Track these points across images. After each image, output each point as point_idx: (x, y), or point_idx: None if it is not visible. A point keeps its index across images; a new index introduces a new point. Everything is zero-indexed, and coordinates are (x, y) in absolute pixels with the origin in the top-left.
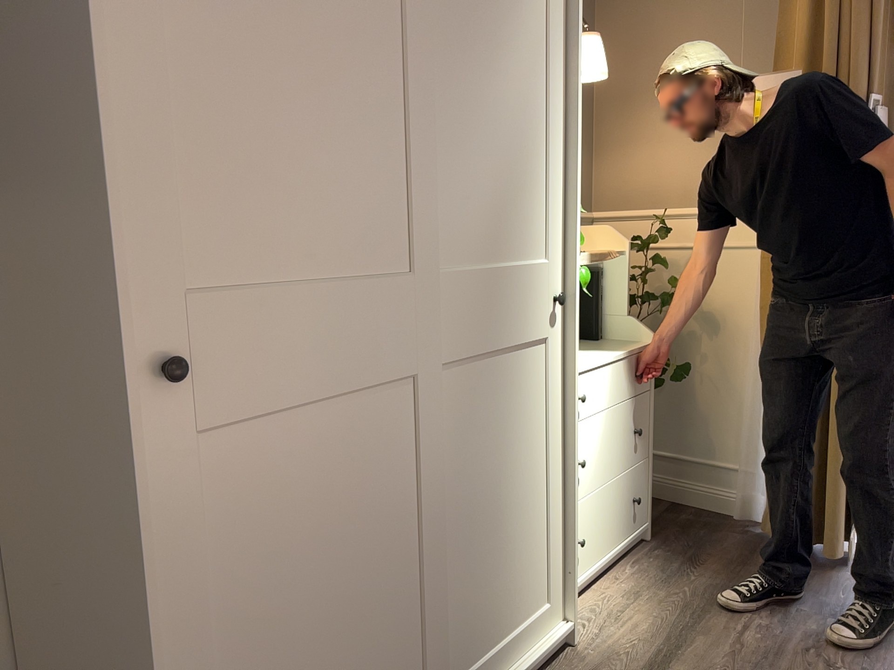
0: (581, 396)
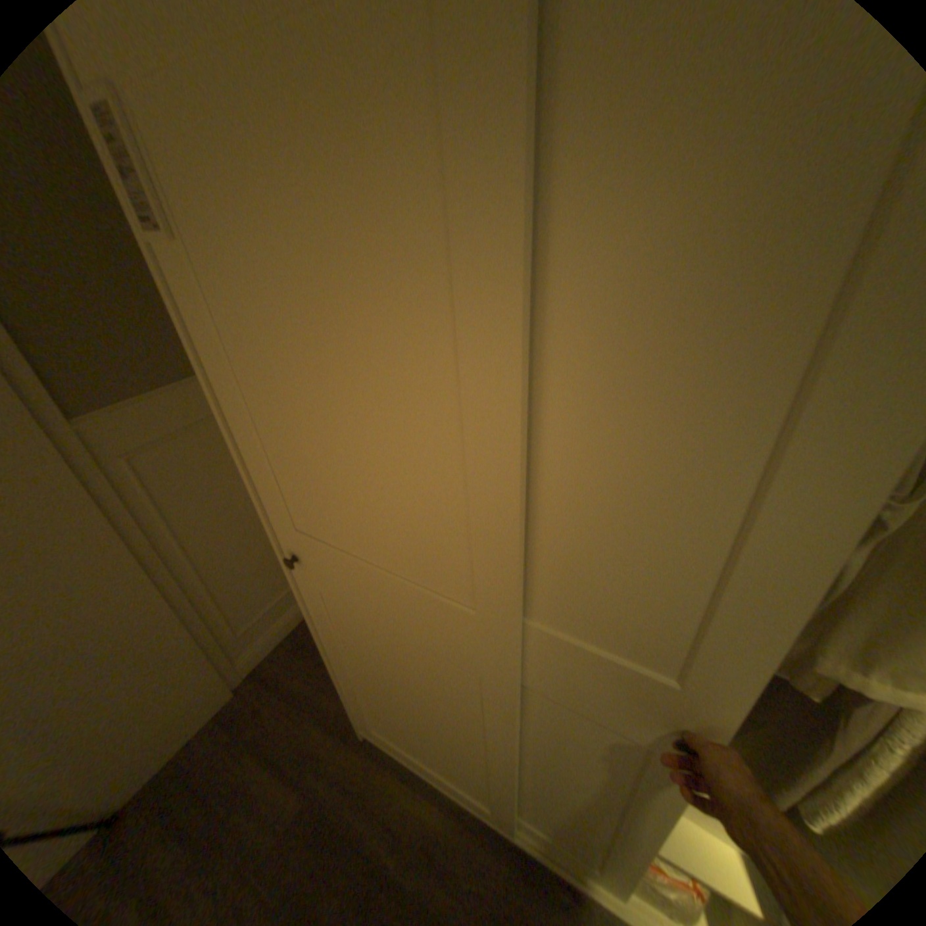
0: None
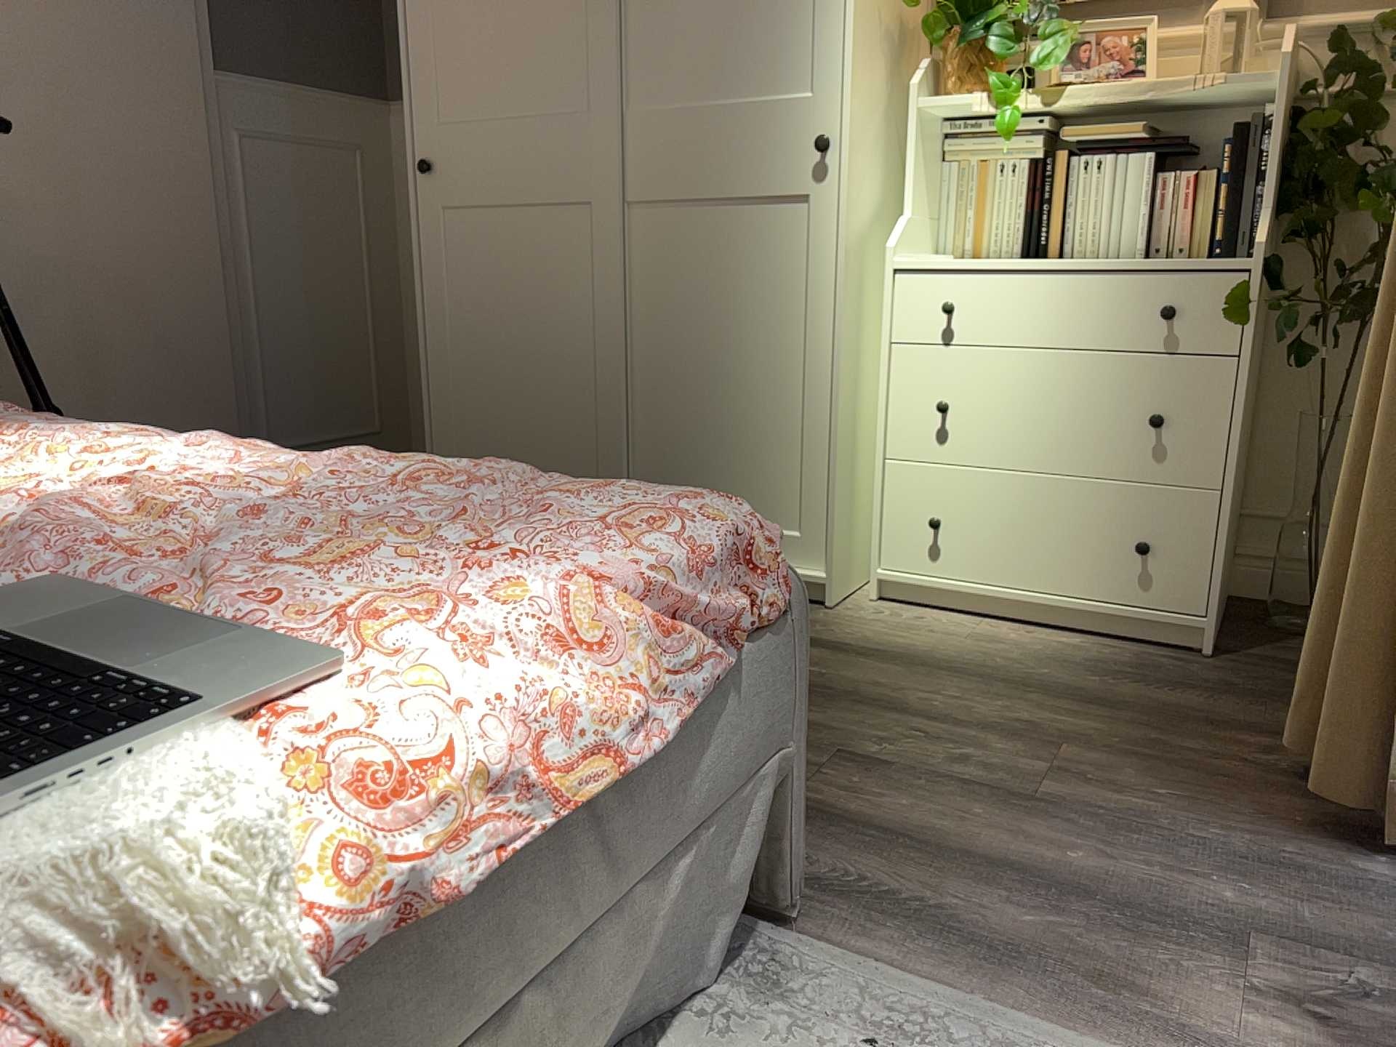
0: (945, 306)
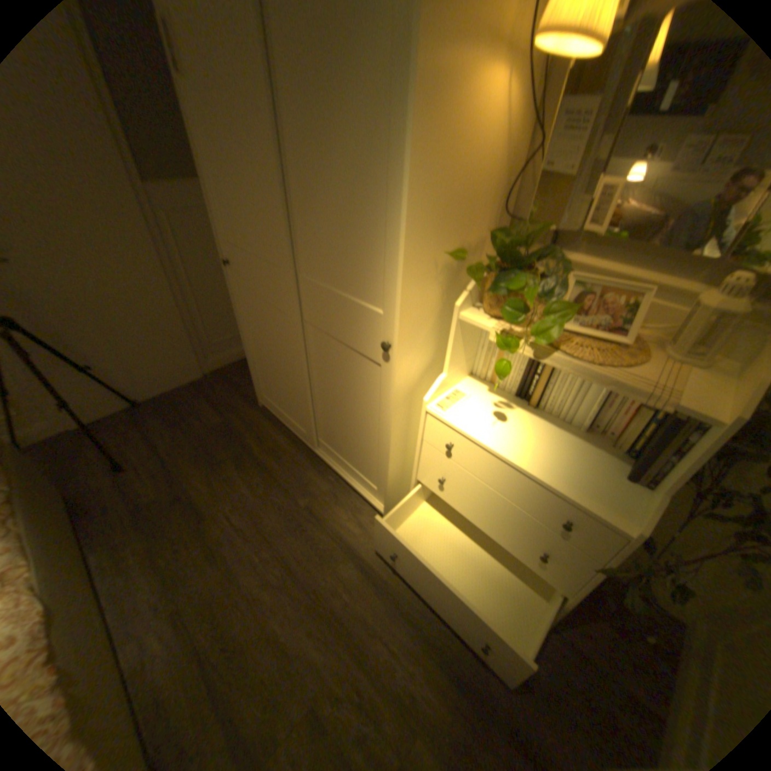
0: (446, 445)
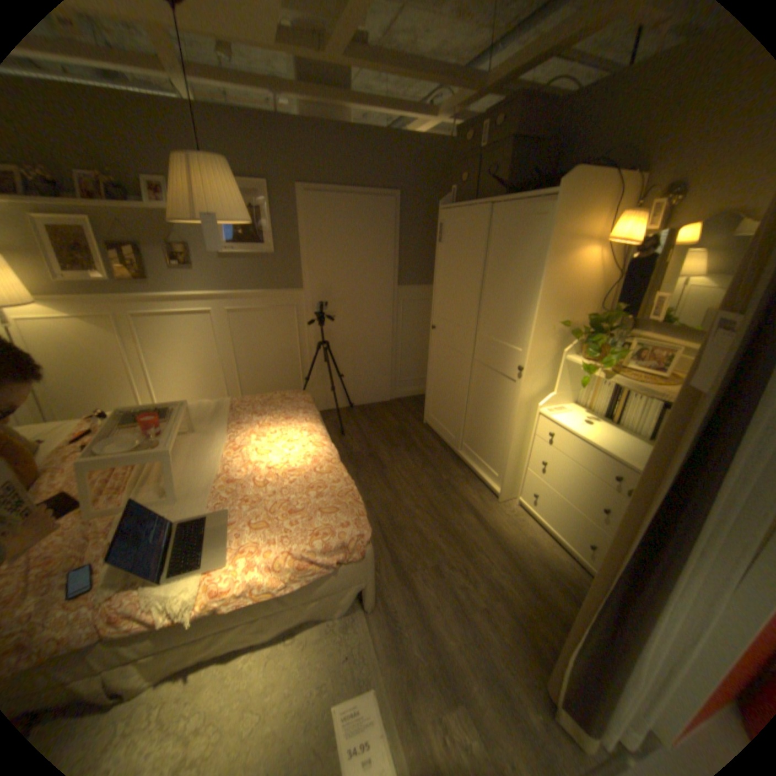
0: (549, 434)
